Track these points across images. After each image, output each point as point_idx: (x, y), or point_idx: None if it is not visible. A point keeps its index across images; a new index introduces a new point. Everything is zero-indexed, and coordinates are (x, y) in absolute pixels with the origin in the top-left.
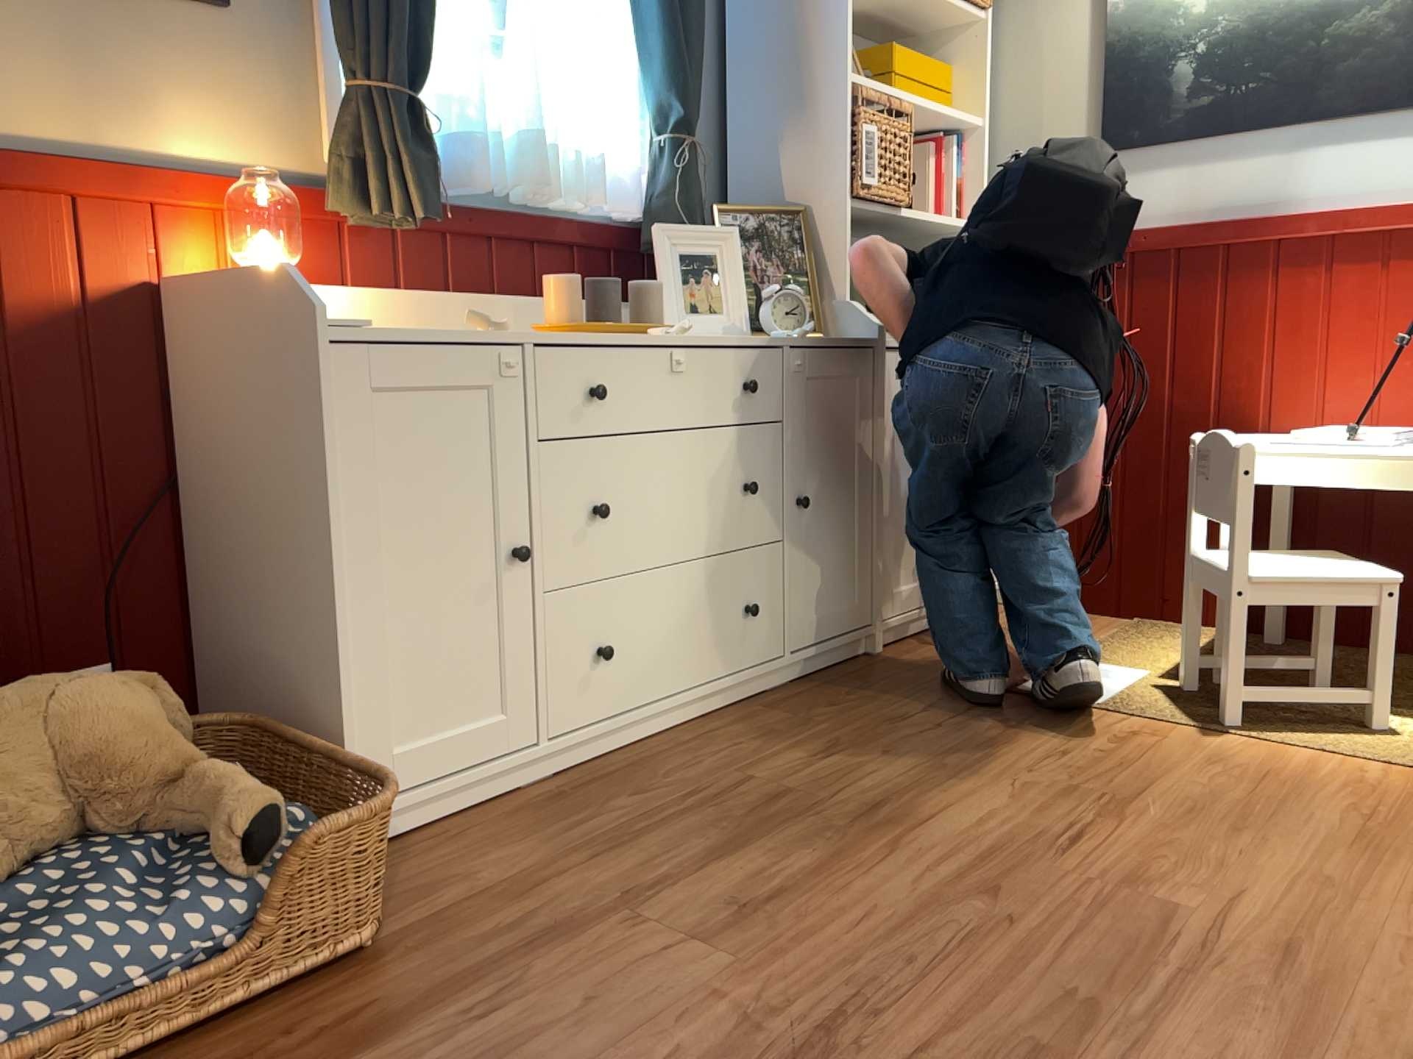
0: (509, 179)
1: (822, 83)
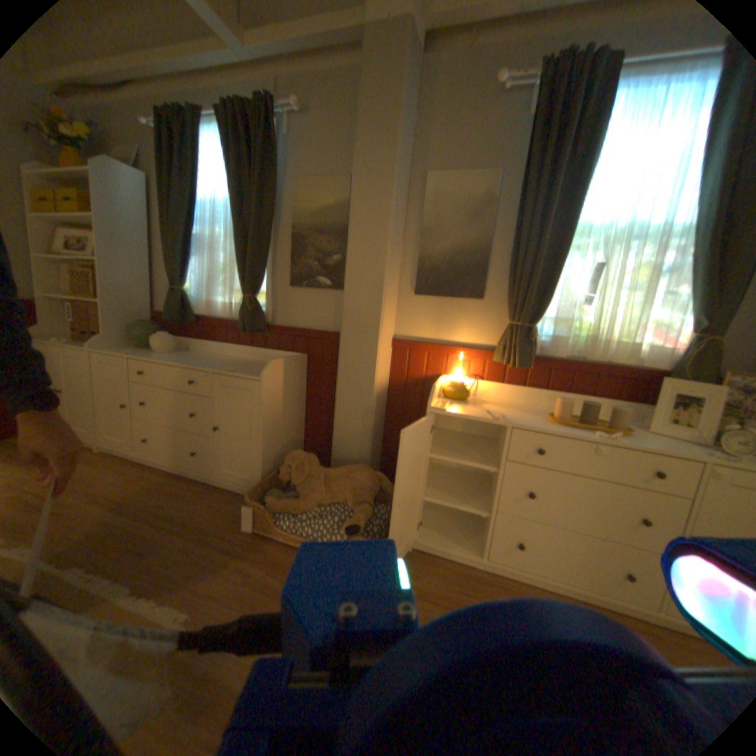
0: (582, 352)
1: None
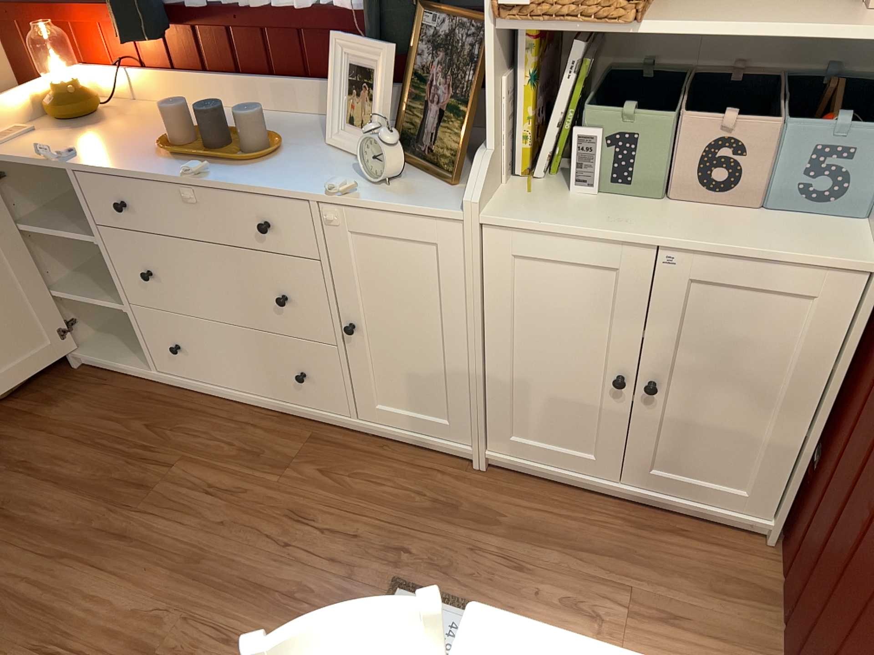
0: None
1: None
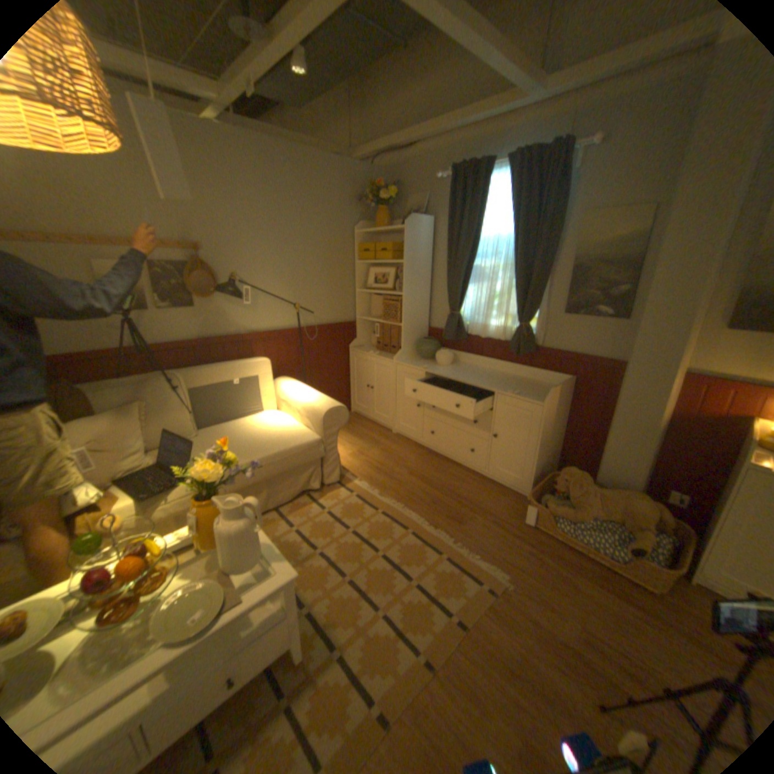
0: None
1: None
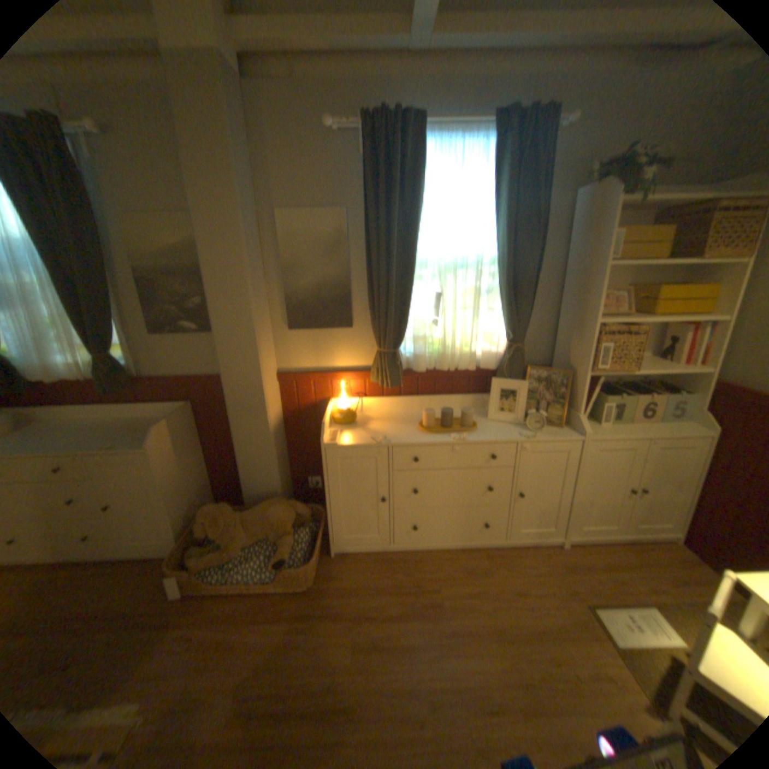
0: (436, 364)
1: (588, 321)
